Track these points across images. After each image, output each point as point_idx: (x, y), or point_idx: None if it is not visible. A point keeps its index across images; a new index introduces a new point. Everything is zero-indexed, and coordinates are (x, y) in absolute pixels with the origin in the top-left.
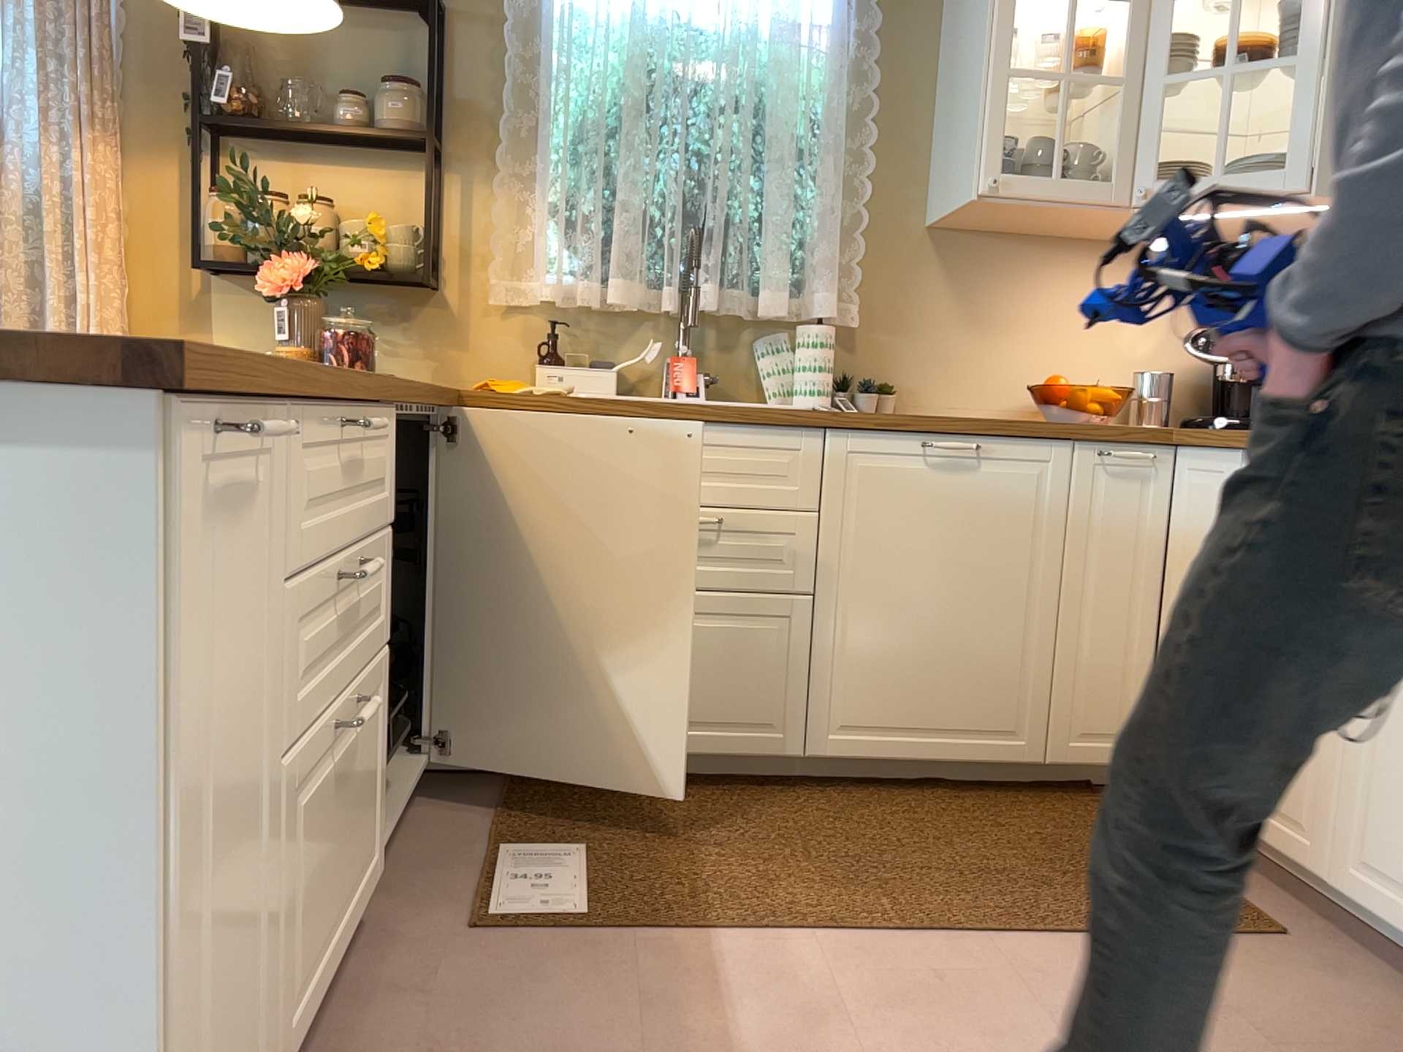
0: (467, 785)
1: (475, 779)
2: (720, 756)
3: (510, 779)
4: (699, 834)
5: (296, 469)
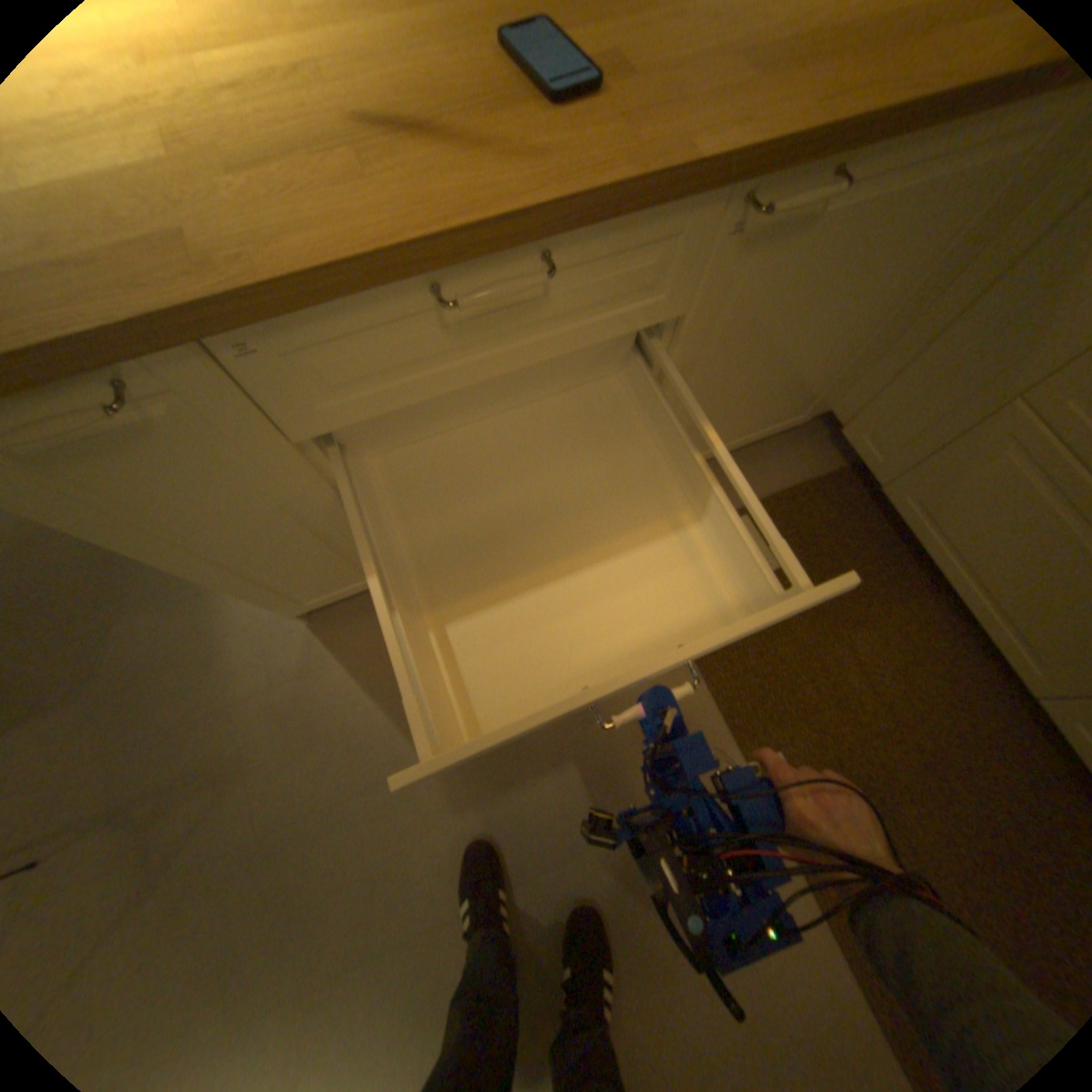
0: (831, 445)
1: (843, 445)
2: (980, 622)
3: (857, 468)
4: (858, 642)
5: (330, 358)
